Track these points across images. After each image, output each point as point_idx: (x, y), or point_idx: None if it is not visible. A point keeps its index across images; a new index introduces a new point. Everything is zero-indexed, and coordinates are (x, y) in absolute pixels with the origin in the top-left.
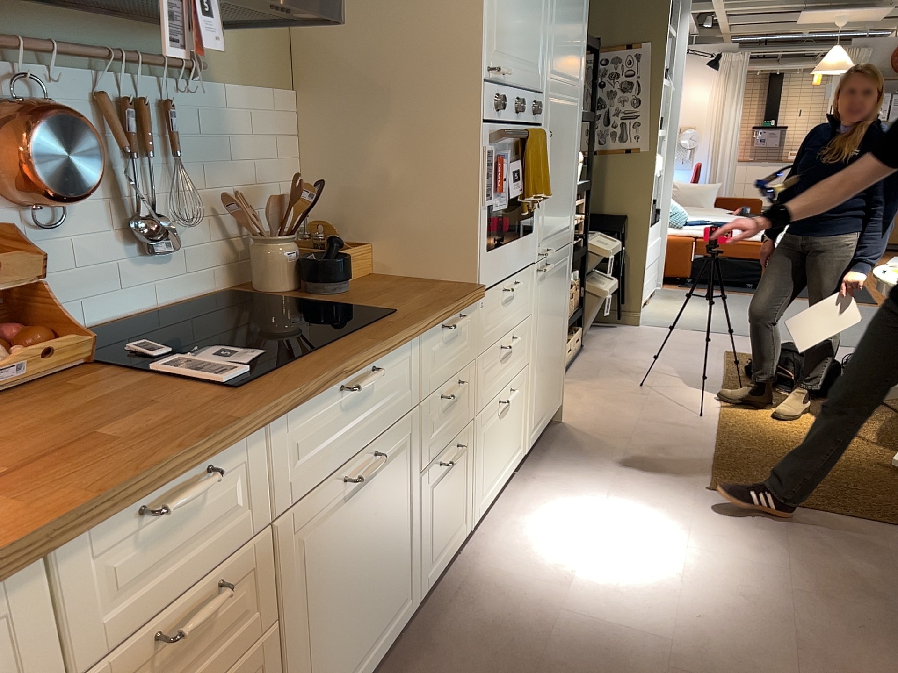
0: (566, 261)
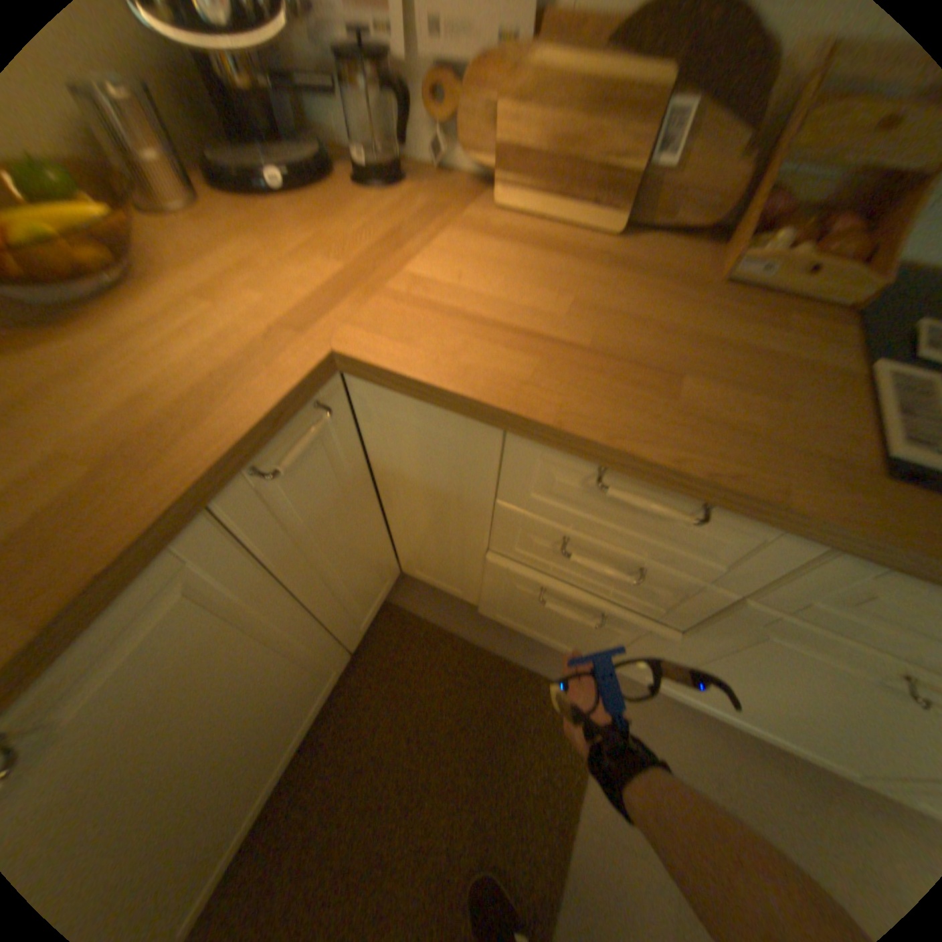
0: None
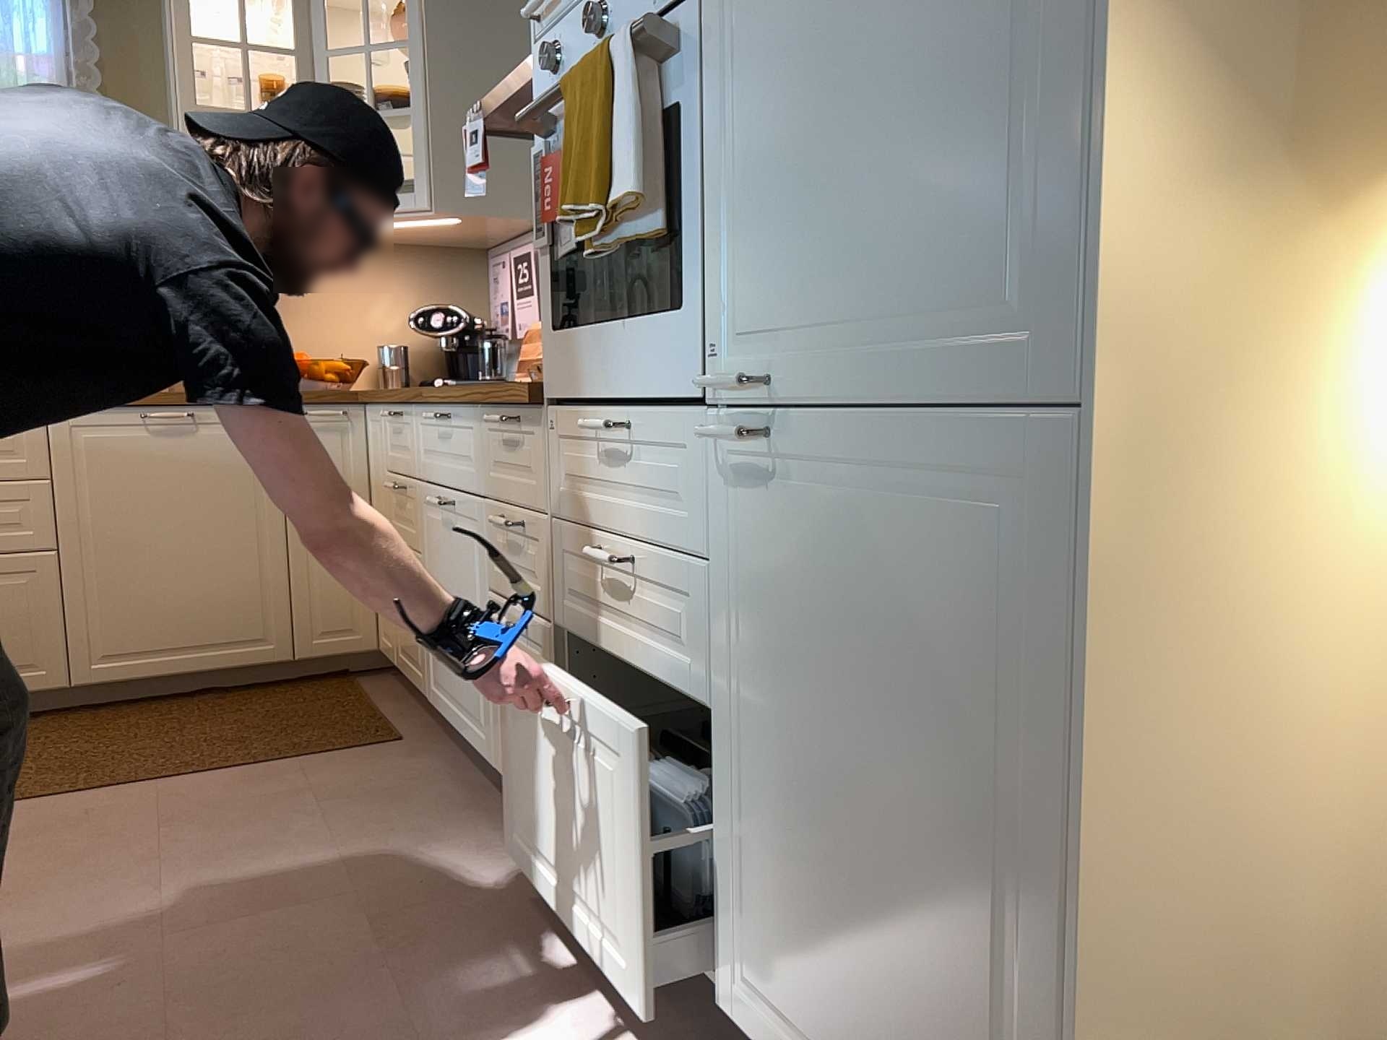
0: (998, 497)
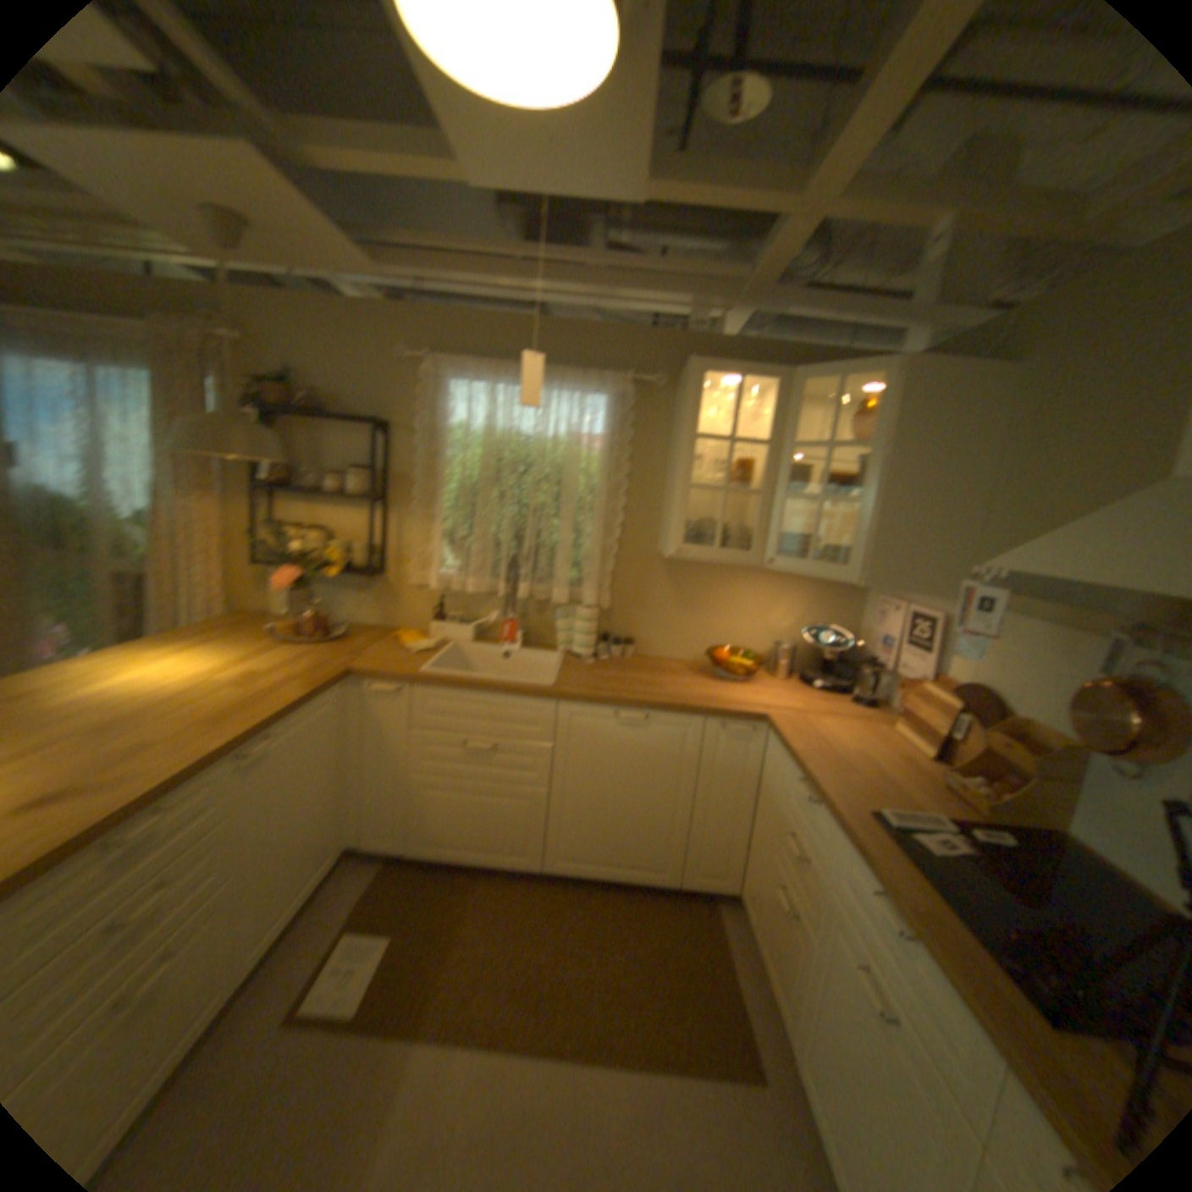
0: None
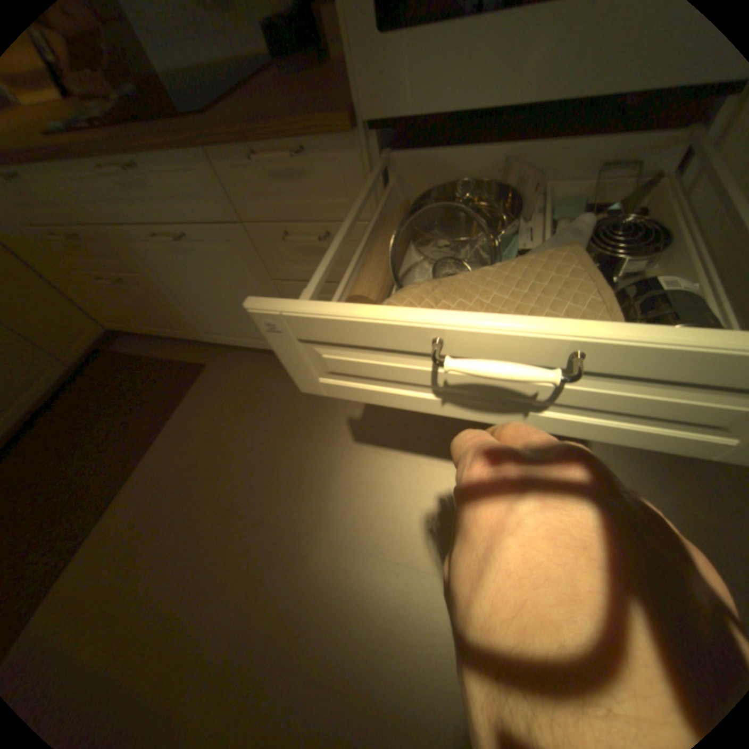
0: None
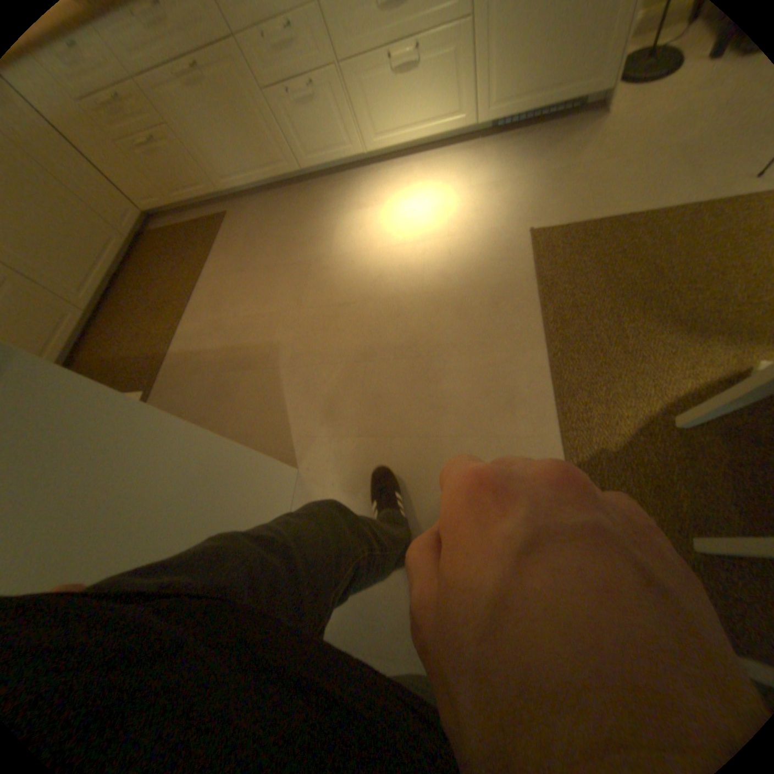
0: None
